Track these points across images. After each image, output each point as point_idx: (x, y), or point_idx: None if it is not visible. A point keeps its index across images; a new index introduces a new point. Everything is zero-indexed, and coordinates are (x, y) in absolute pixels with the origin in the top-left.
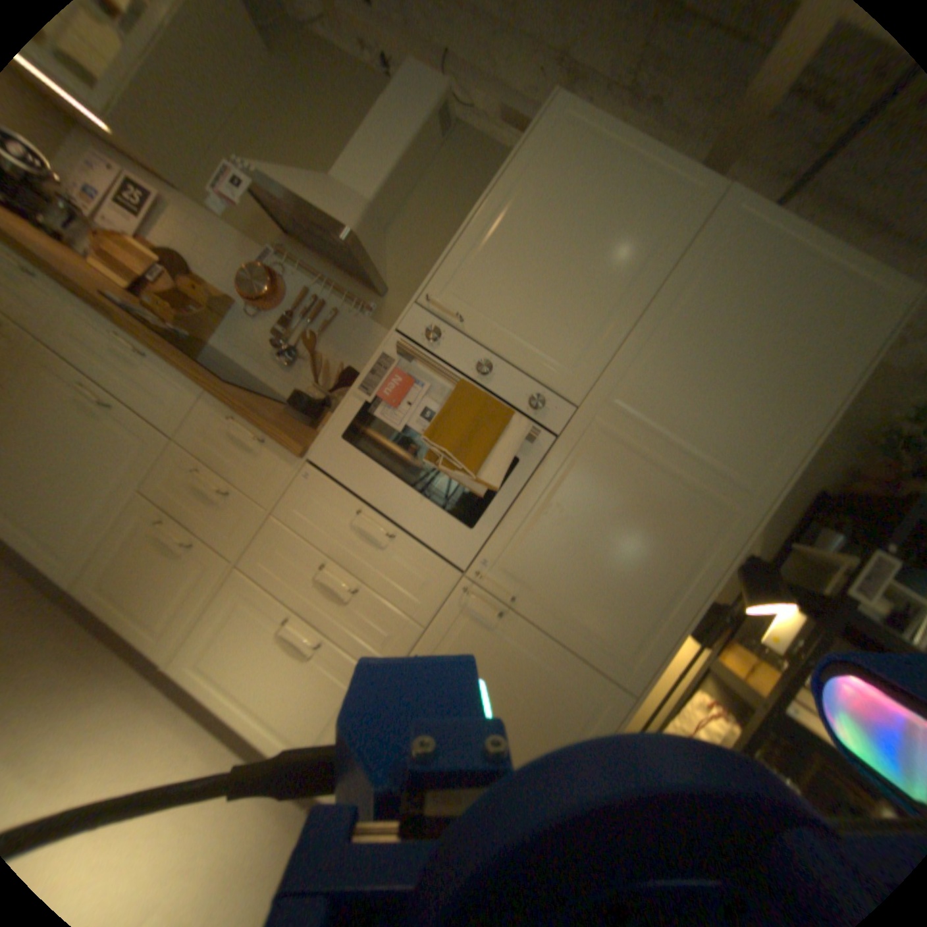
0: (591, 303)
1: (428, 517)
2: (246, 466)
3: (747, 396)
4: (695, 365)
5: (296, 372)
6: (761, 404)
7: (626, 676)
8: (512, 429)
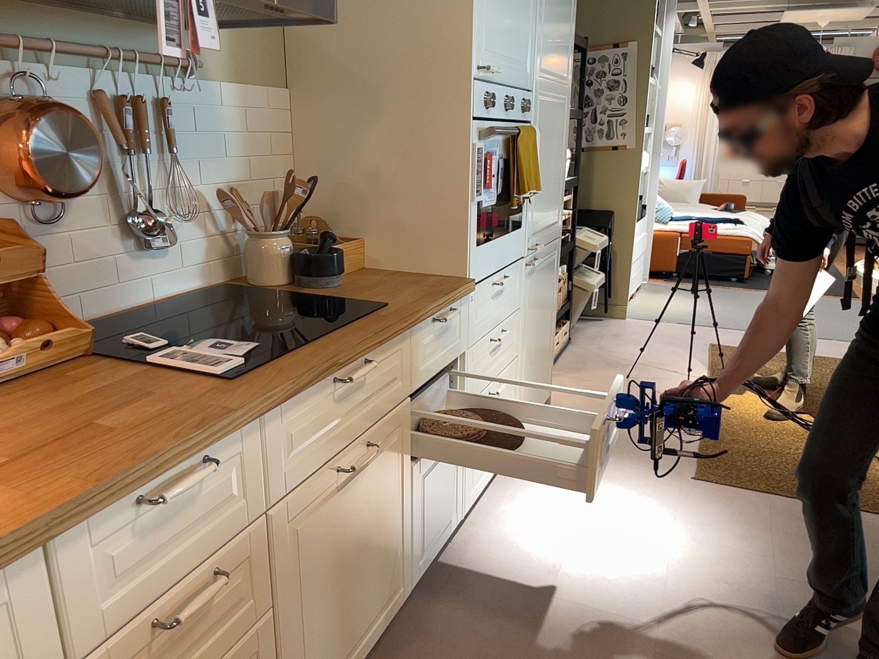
0: (525, 3)
1: (511, 244)
2: (448, 340)
3: (562, 26)
4: (551, 19)
5: (177, 242)
6: (564, 27)
7: (557, 232)
8: (535, 143)
